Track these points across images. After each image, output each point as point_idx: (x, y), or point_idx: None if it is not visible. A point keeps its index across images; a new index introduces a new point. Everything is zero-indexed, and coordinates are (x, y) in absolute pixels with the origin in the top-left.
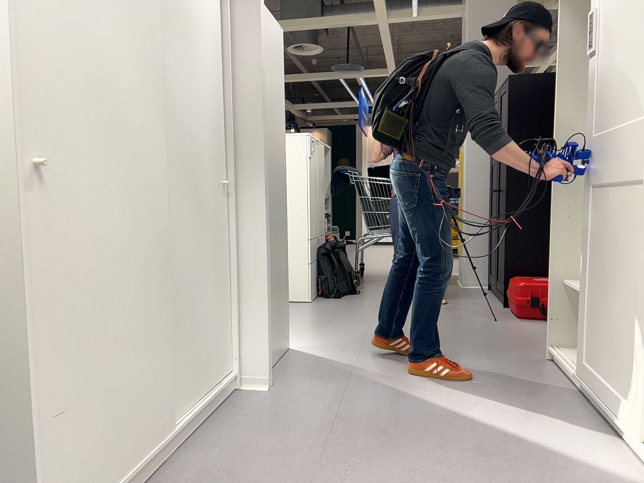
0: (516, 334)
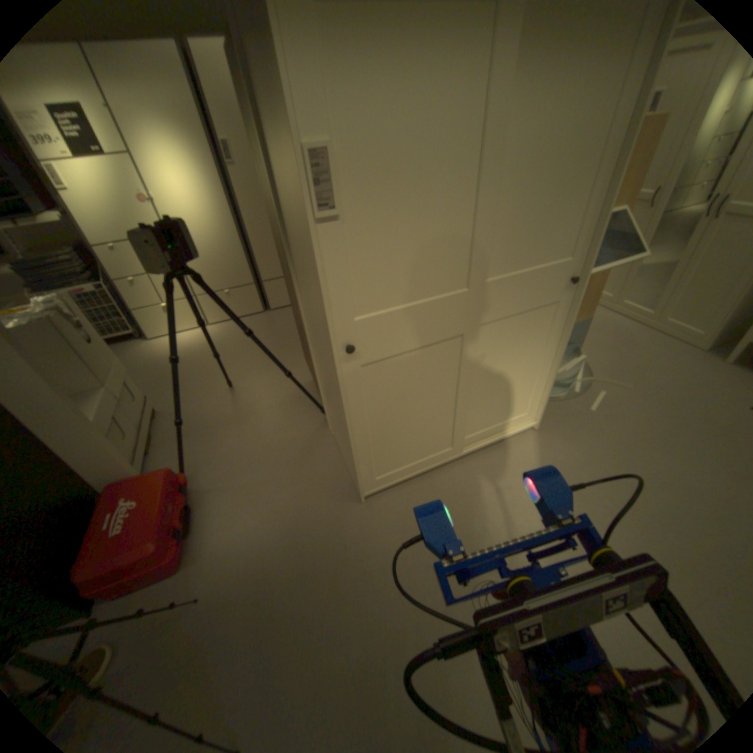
0: (274, 550)
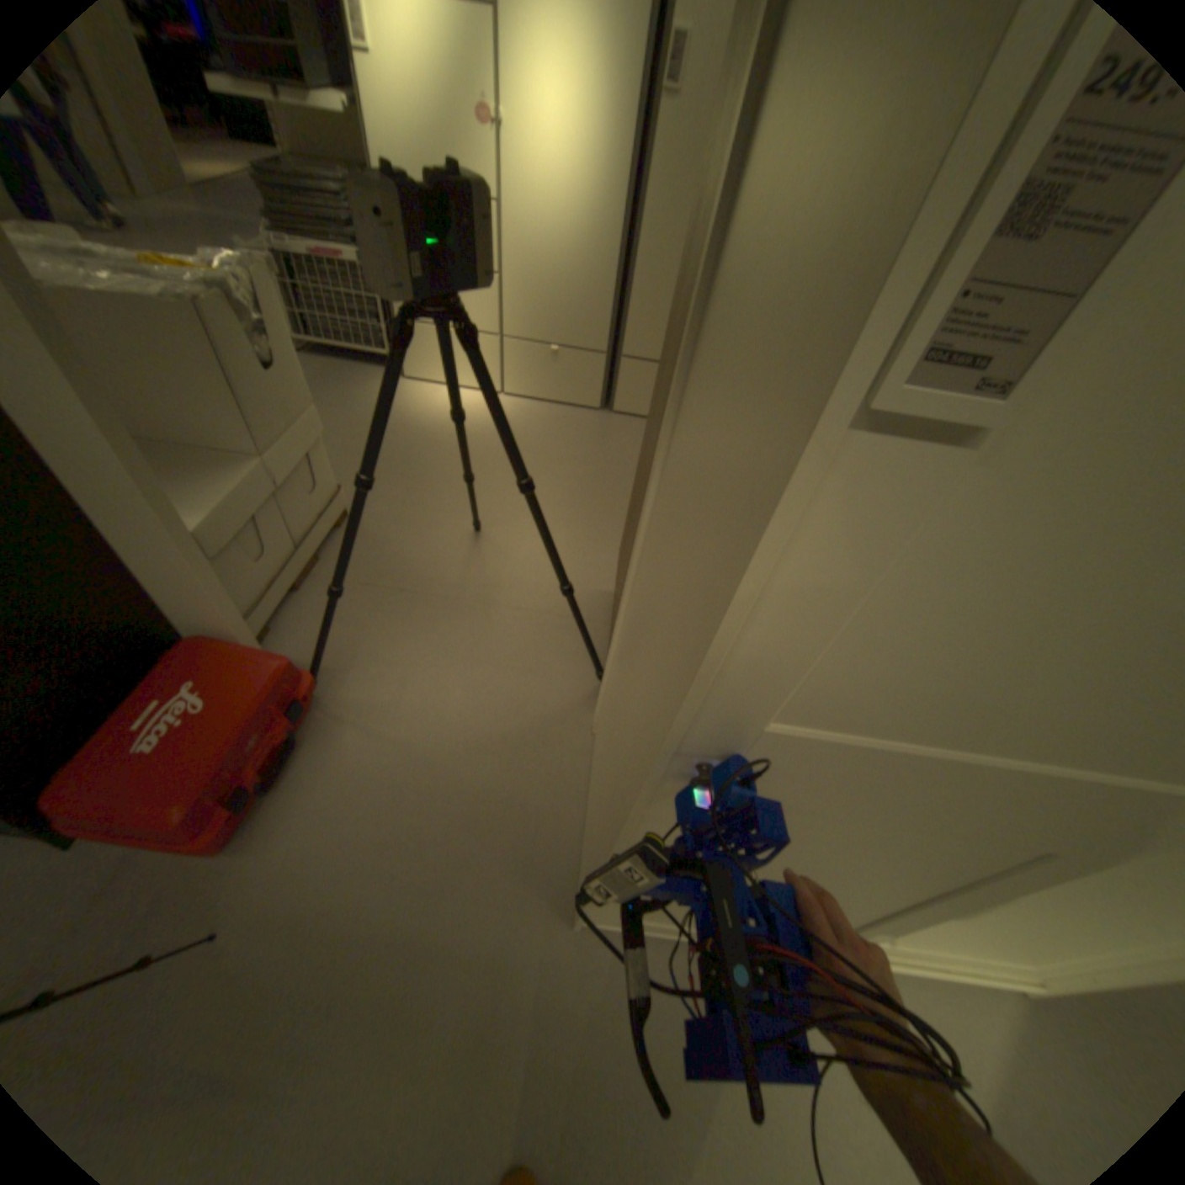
0: (379, 920)
